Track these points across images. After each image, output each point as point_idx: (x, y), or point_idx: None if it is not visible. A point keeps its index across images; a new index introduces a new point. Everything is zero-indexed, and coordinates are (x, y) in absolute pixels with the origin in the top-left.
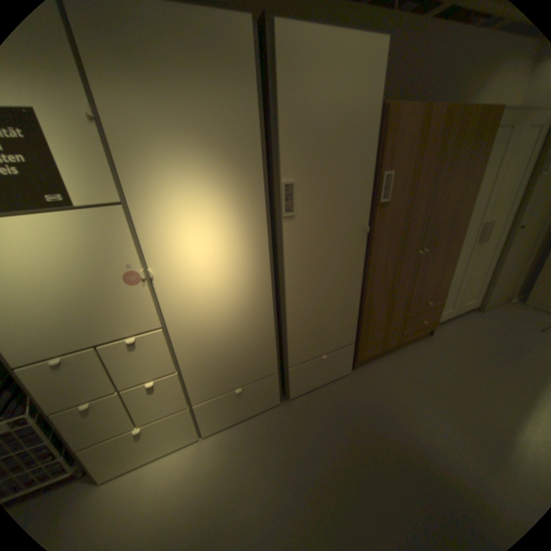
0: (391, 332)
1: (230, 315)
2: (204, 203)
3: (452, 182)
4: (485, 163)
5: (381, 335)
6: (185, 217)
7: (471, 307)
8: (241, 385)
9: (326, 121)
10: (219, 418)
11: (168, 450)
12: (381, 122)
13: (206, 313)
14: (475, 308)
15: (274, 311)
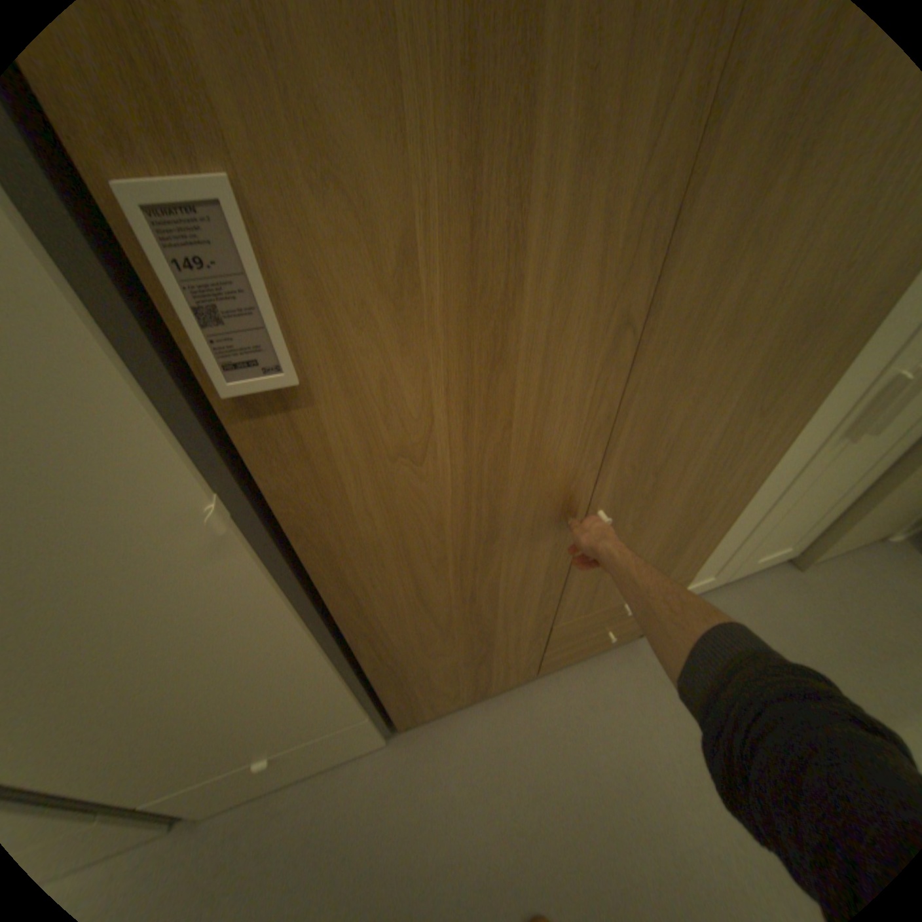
0: (497, 672)
1: None
2: None
3: (773, 234)
4: None
5: (463, 685)
6: None
7: (772, 563)
8: None
9: None
10: None
11: None
12: None
13: None
14: (783, 562)
15: None
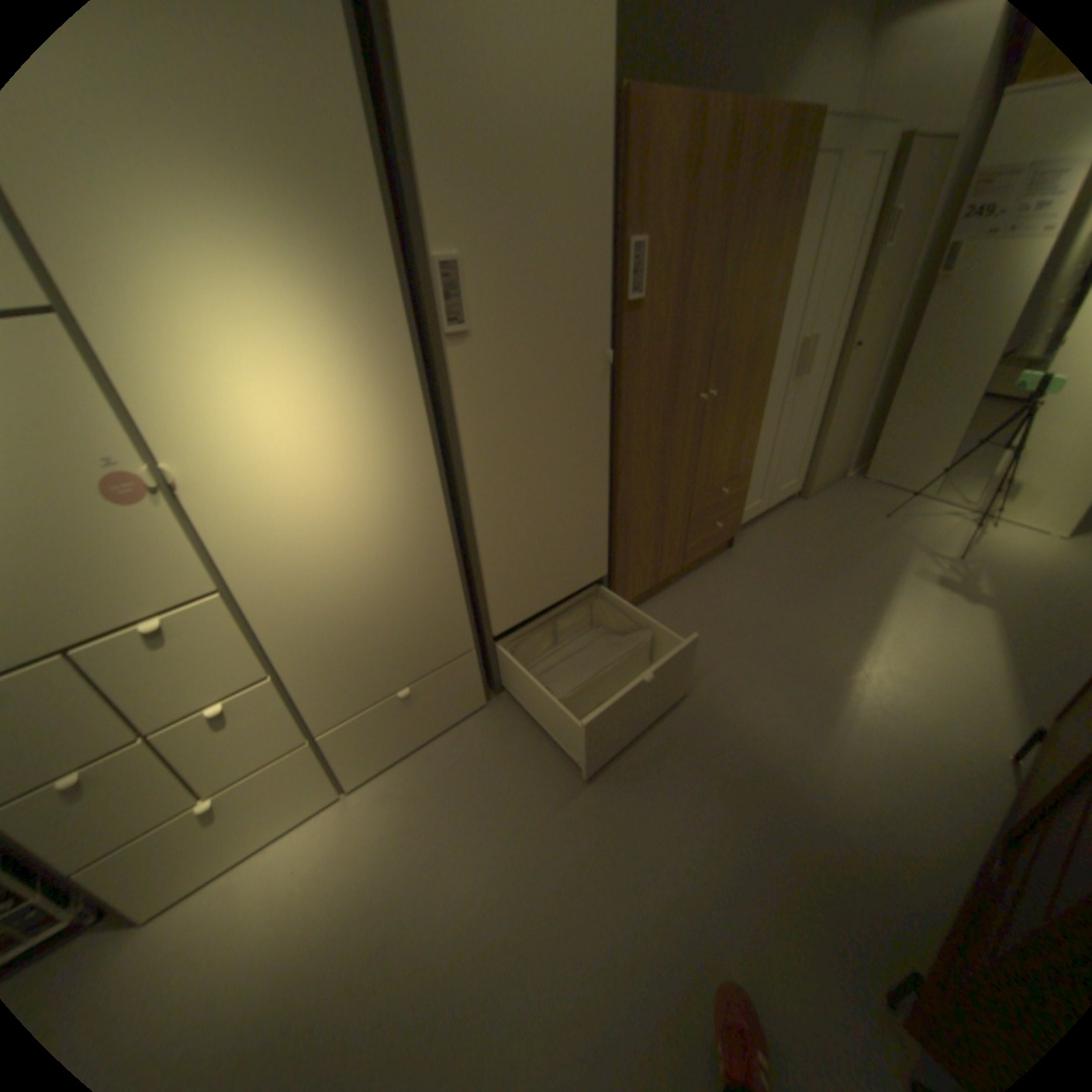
0: (666, 548)
1: (366, 548)
2: (270, 306)
3: (748, 260)
4: (799, 223)
5: (650, 557)
6: (231, 340)
7: (788, 493)
8: (409, 681)
9: (509, 120)
10: (374, 748)
11: (281, 826)
12: (617, 129)
13: (316, 549)
14: (794, 493)
15: (454, 532)
